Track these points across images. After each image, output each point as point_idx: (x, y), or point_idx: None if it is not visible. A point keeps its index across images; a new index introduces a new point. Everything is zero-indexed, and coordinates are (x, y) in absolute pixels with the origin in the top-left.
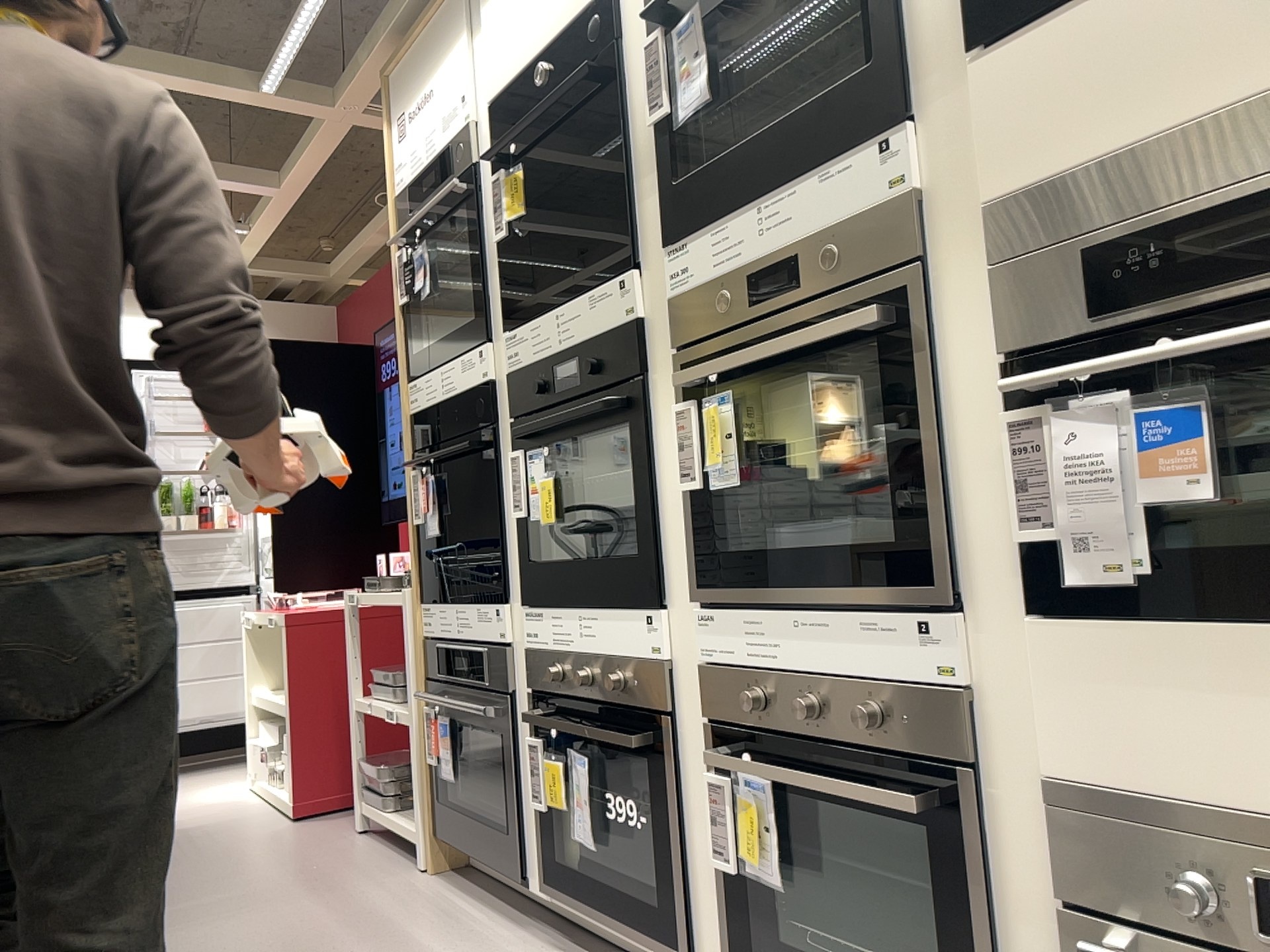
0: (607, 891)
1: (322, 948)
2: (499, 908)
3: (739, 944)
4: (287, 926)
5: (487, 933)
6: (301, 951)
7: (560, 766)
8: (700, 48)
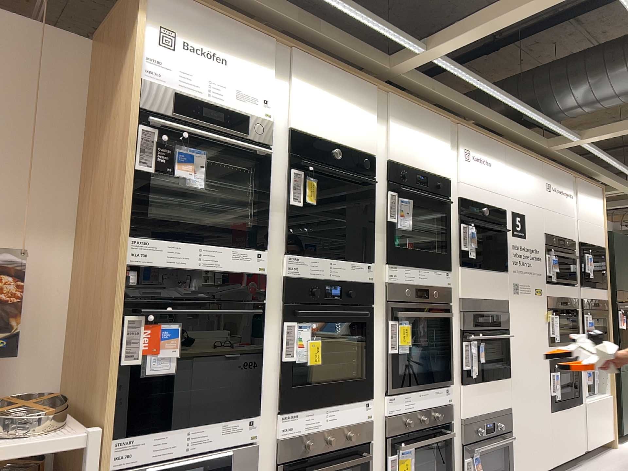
0: None
1: None
2: None
3: None
4: None
5: None
6: None
7: None
8: (407, 214)
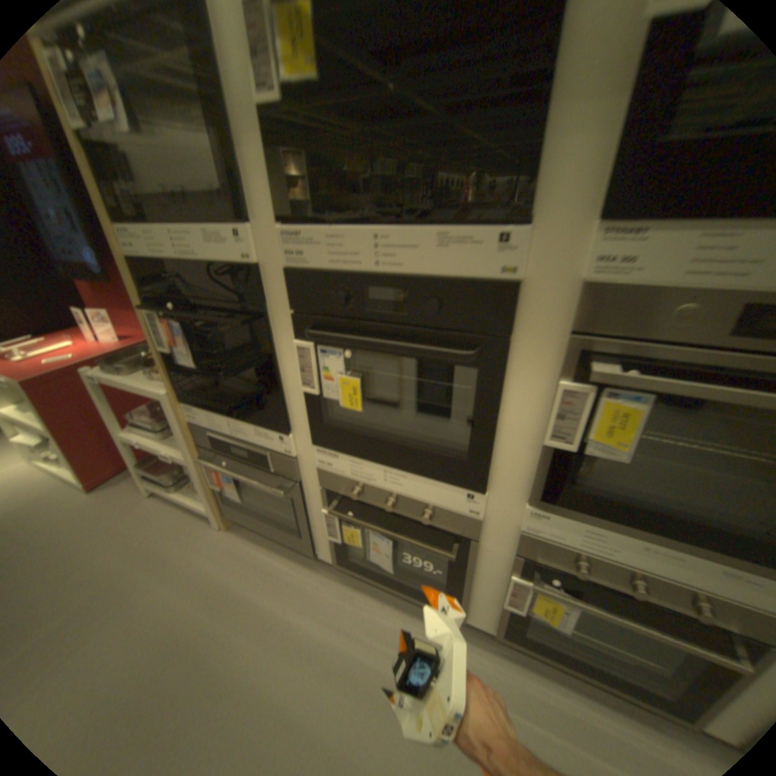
0: (396, 580)
1: (200, 636)
2: (289, 554)
3: (511, 628)
4: (158, 620)
5: (297, 582)
6: (187, 647)
7: (358, 530)
8: None
